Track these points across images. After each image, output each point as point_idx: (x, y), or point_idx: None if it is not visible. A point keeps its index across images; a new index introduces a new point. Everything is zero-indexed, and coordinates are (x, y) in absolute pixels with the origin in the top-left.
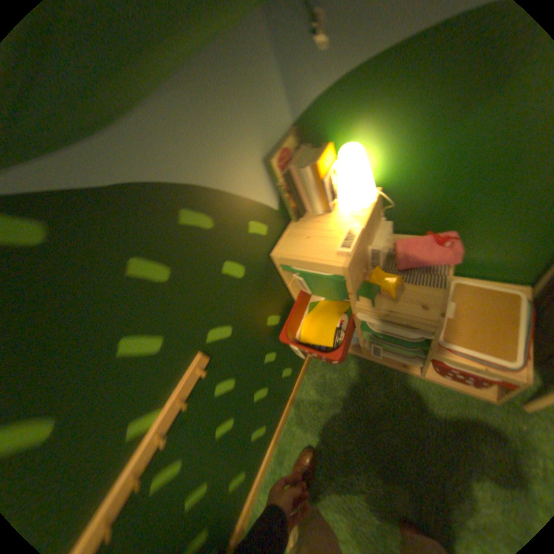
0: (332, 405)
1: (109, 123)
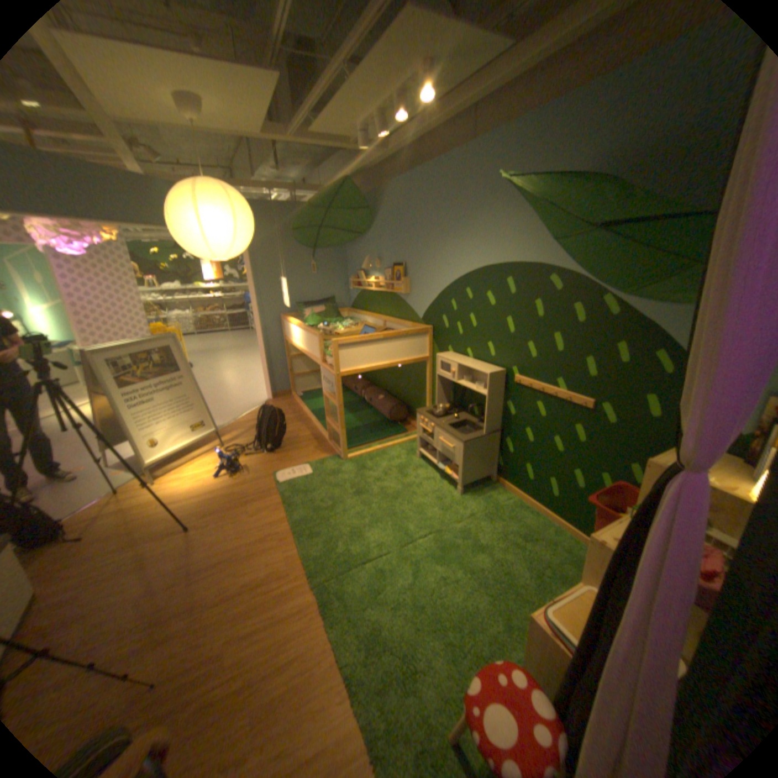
0: (563, 561)
1: (667, 303)
